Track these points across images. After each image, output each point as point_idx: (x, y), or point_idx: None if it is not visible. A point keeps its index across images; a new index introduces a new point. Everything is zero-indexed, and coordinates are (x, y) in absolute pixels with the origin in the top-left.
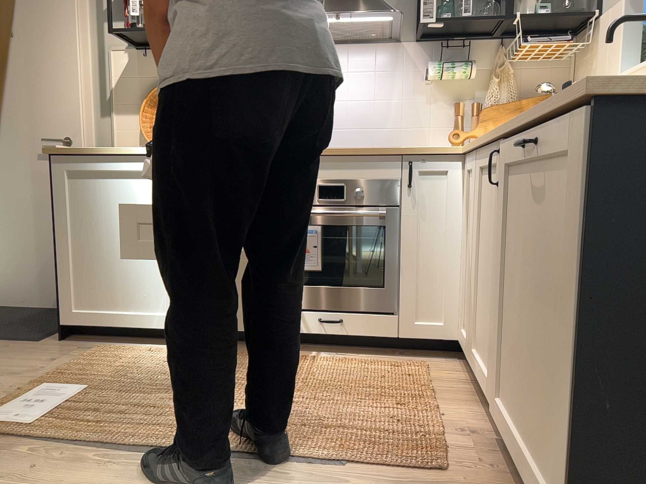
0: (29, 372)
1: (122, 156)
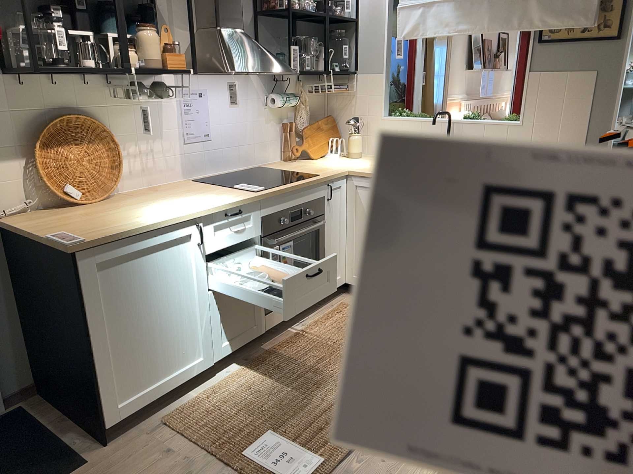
0: (187, 467)
1: (154, 229)
